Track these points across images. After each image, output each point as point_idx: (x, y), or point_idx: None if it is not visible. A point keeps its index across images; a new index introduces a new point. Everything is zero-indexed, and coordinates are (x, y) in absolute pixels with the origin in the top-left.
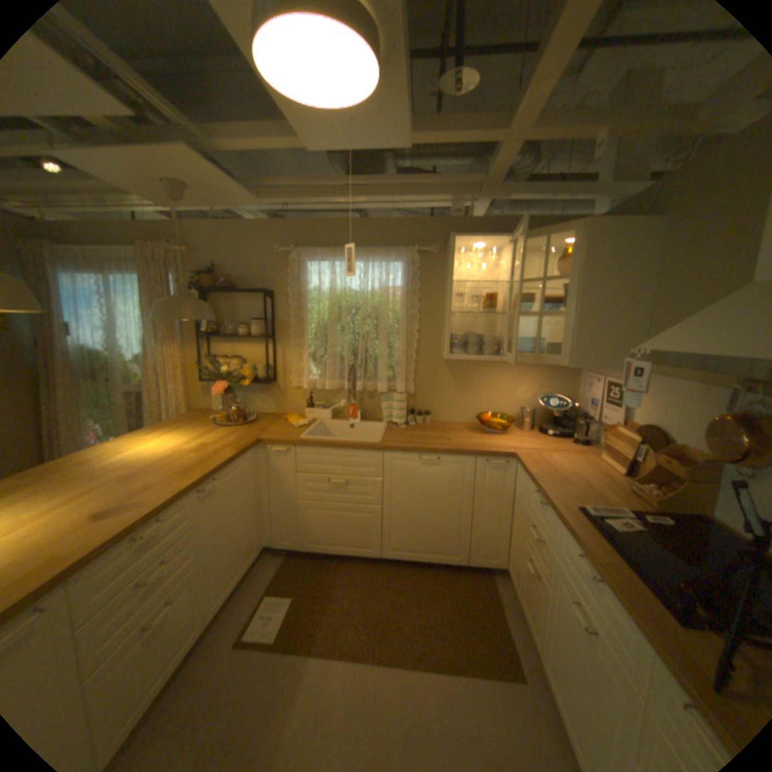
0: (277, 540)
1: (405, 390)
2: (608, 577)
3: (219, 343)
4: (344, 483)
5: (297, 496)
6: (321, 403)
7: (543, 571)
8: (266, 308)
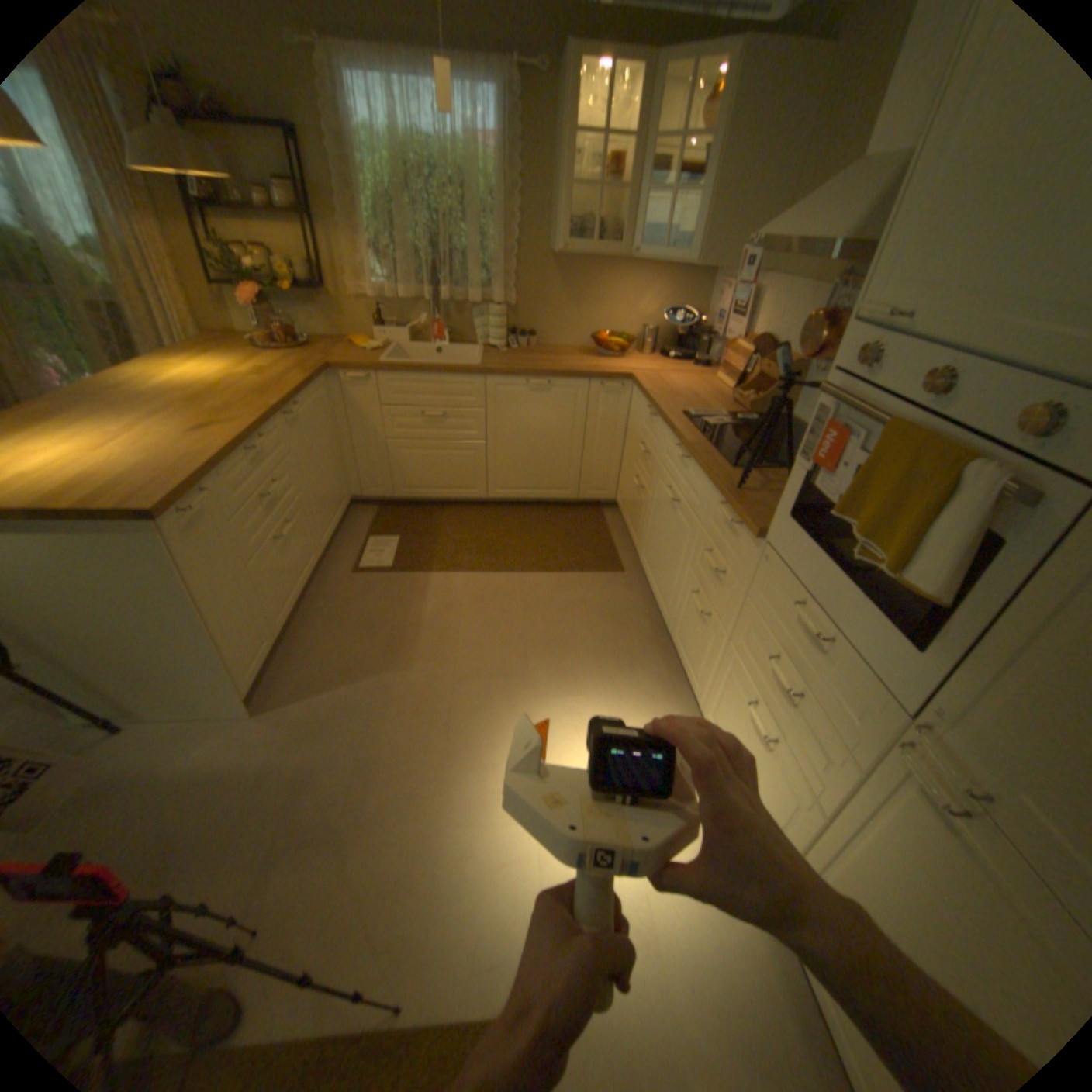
0: (368, 487)
1: (504, 302)
2: (691, 450)
3: (222, 221)
4: (441, 417)
5: (386, 435)
6: (393, 321)
7: (645, 480)
8: (287, 158)
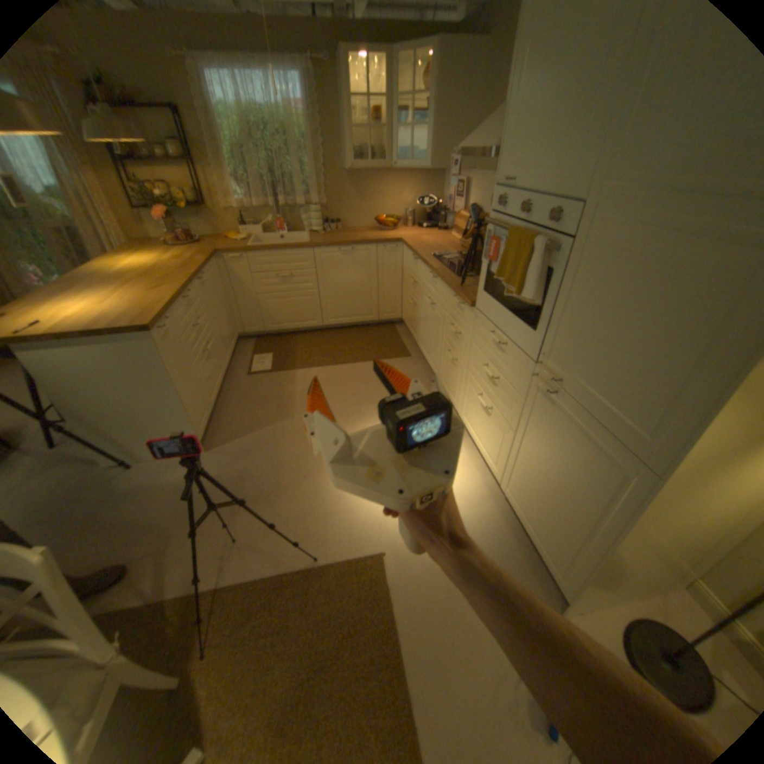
0: (248, 326)
1: (319, 203)
2: (436, 272)
3: (137, 168)
4: (289, 276)
5: (256, 291)
6: (251, 221)
7: (416, 299)
8: (175, 126)
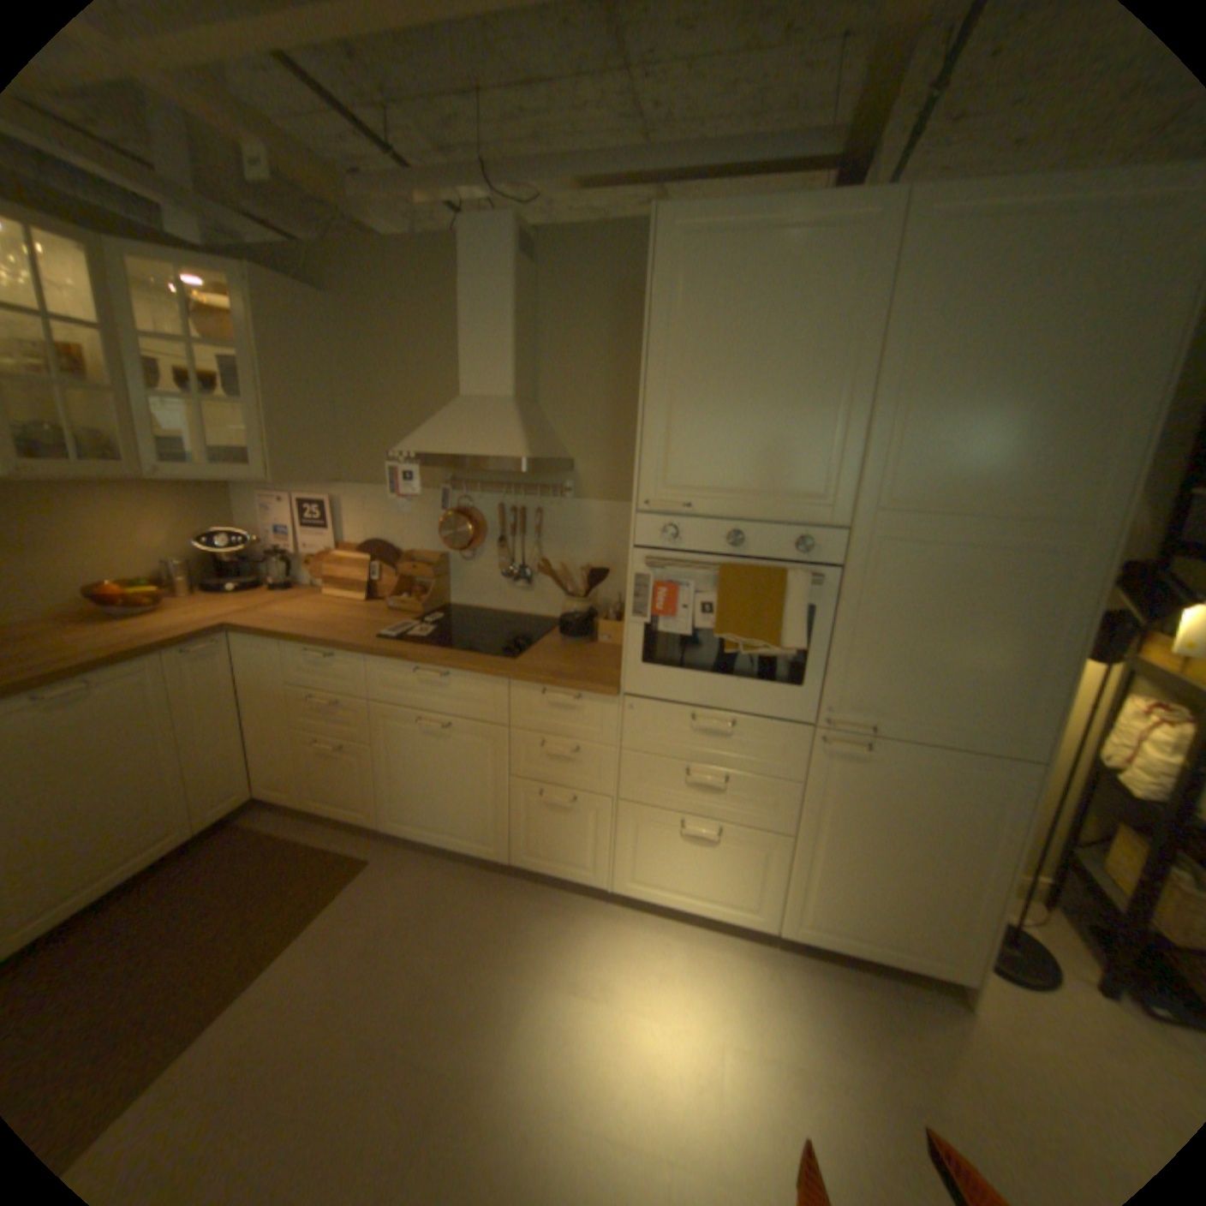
0: None
1: None
2: (454, 663)
3: None
4: None
5: None
6: None
7: (344, 735)
8: None
